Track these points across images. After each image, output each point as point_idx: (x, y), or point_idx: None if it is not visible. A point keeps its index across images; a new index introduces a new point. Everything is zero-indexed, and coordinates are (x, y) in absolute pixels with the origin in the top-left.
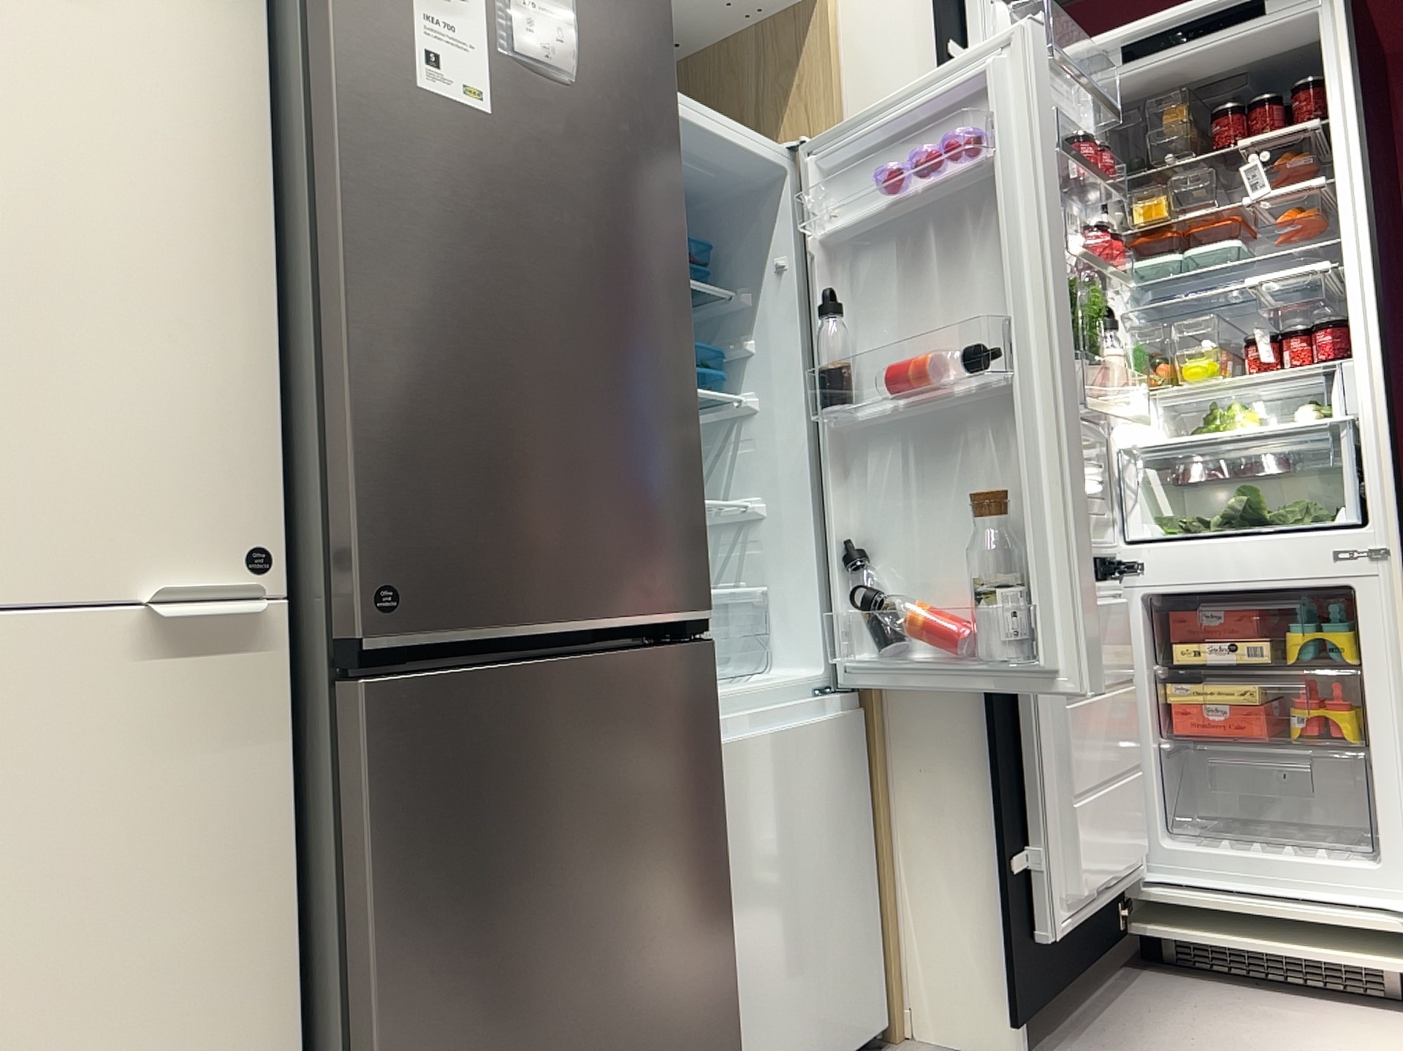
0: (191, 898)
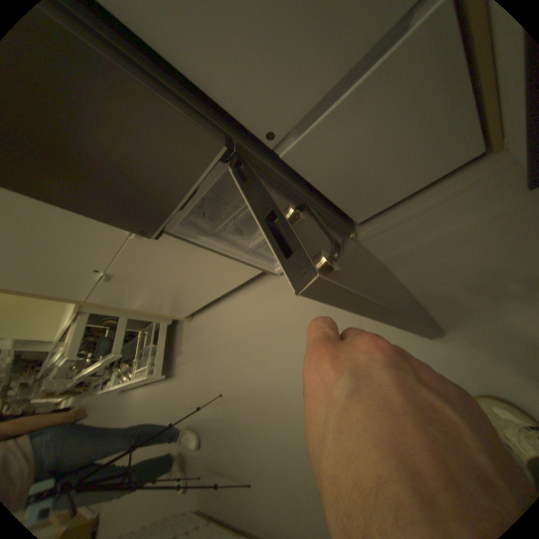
0: (190, 249)
